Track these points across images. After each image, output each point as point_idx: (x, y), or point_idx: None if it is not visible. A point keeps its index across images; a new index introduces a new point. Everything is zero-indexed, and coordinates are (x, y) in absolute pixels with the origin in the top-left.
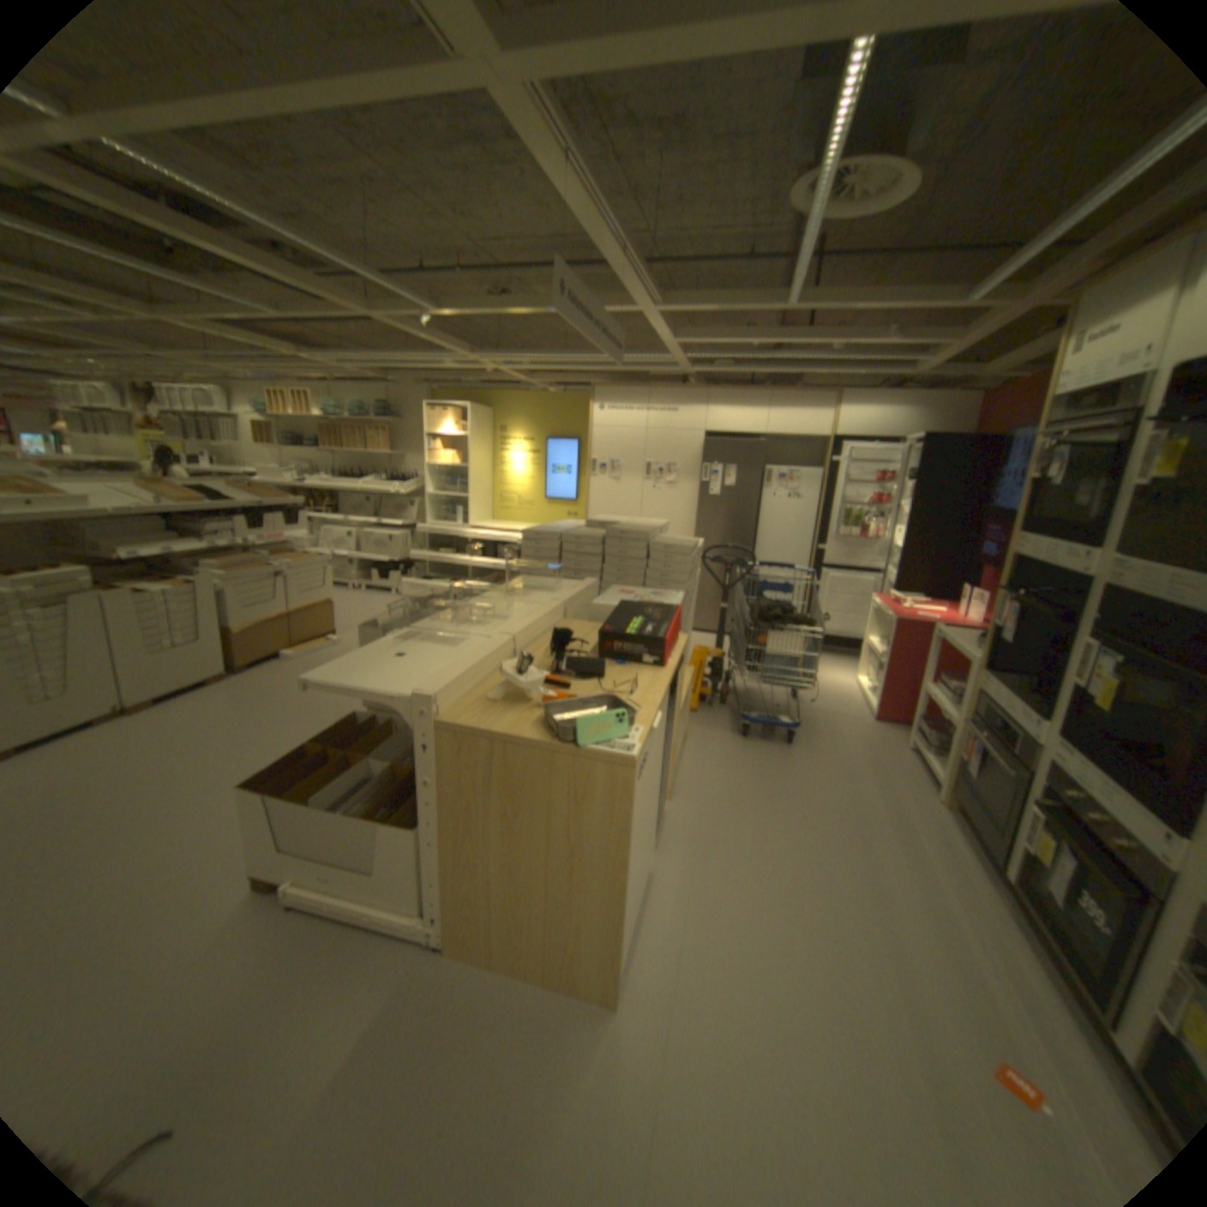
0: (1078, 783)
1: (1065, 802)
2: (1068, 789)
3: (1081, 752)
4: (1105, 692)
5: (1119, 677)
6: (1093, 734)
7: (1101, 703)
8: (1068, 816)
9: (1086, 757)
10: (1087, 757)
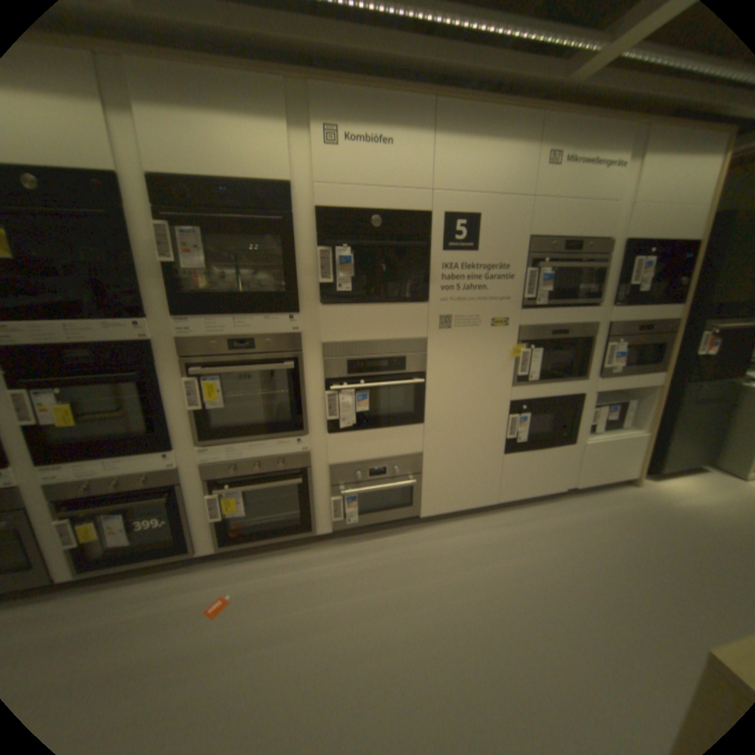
0: (77, 480)
1: (74, 497)
2: (71, 489)
3: (63, 463)
4: (59, 416)
5: (60, 403)
6: (66, 446)
7: (61, 424)
8: (83, 503)
9: (71, 462)
10: (70, 462)
